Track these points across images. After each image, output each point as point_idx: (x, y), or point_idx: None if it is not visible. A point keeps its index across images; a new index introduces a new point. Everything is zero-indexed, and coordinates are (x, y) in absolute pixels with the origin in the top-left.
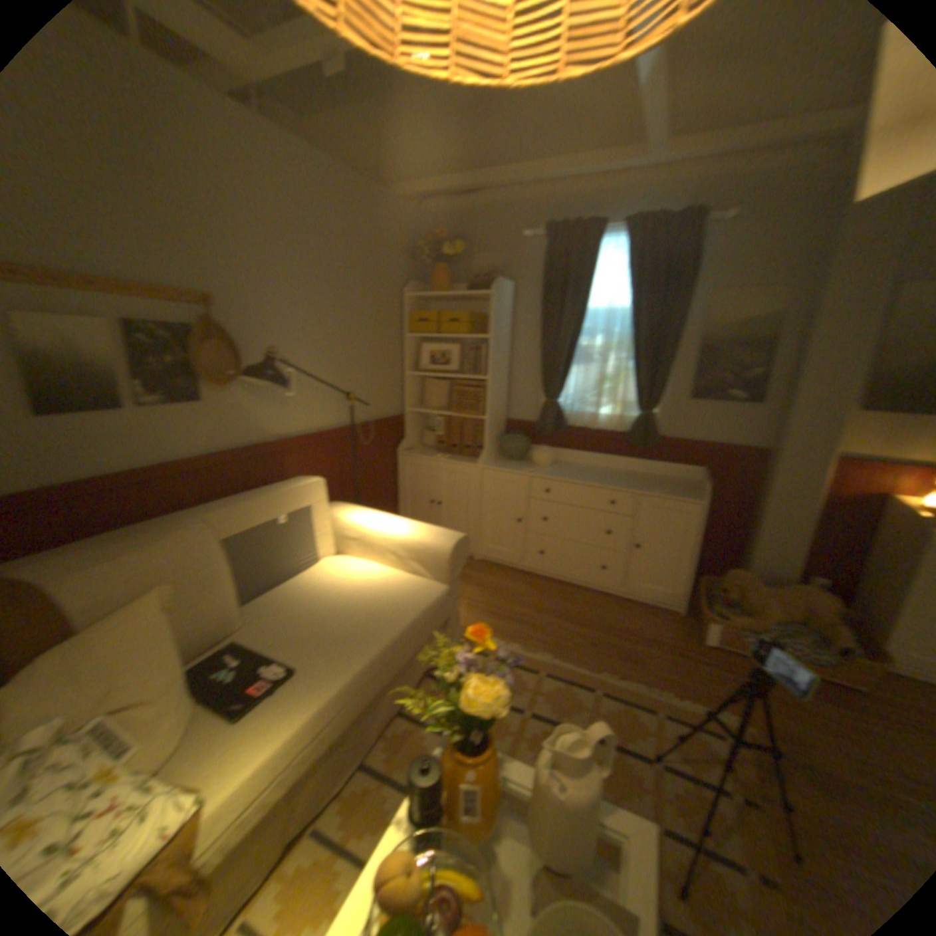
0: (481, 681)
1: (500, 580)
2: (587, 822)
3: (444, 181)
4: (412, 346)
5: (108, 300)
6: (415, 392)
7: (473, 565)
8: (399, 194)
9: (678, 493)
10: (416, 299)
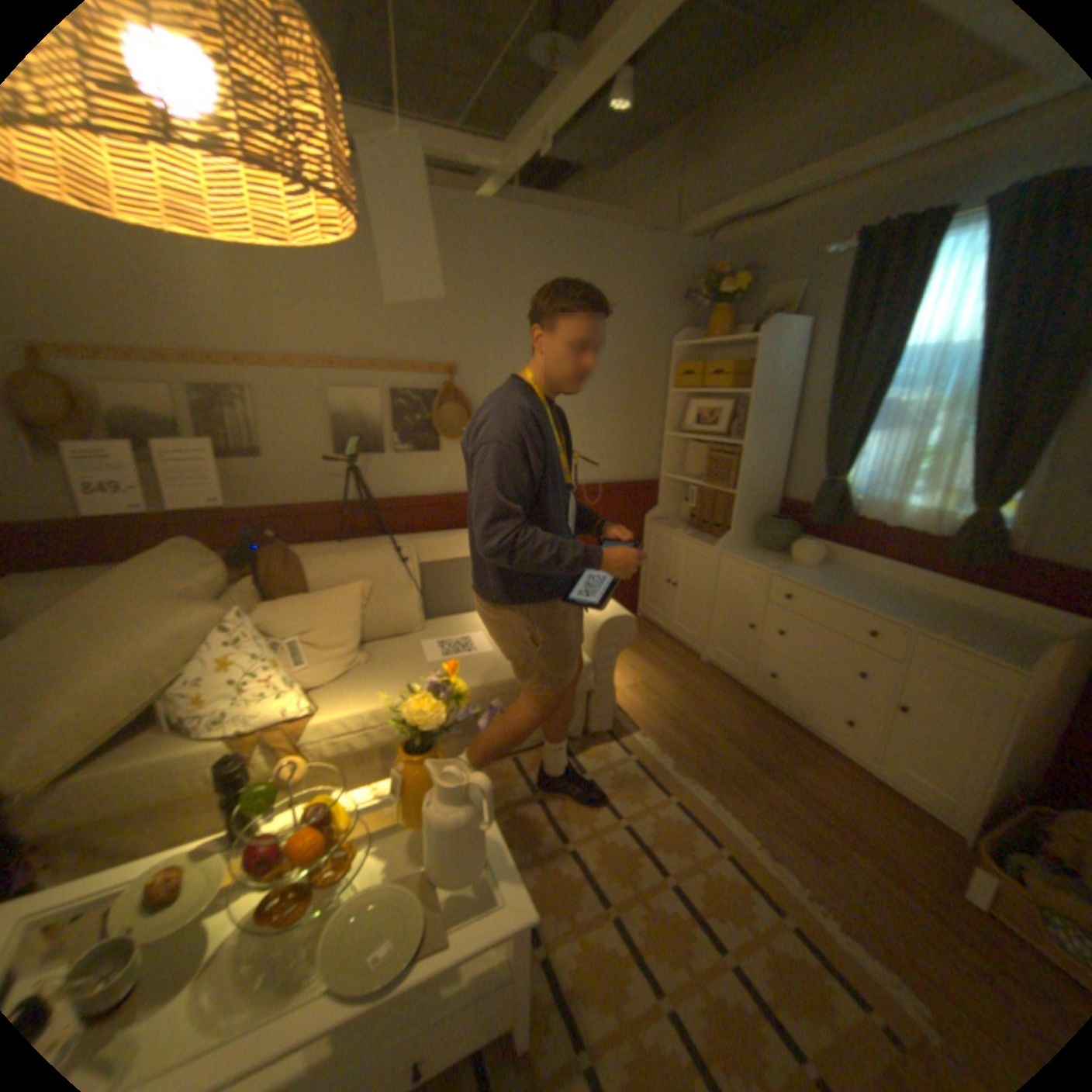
0: (432, 703)
1: (713, 691)
2: (437, 842)
3: (741, 200)
4: (676, 402)
5: (380, 376)
6: (674, 454)
7: (694, 664)
8: (694, 227)
9: (994, 647)
10: (687, 348)
